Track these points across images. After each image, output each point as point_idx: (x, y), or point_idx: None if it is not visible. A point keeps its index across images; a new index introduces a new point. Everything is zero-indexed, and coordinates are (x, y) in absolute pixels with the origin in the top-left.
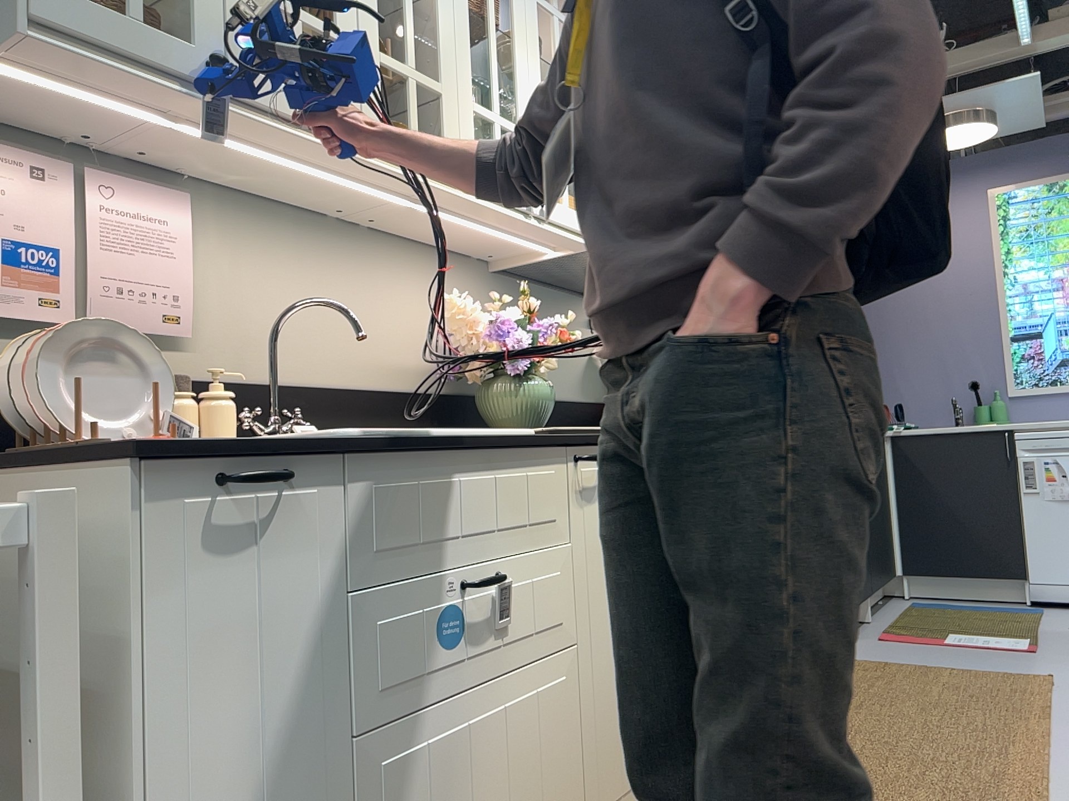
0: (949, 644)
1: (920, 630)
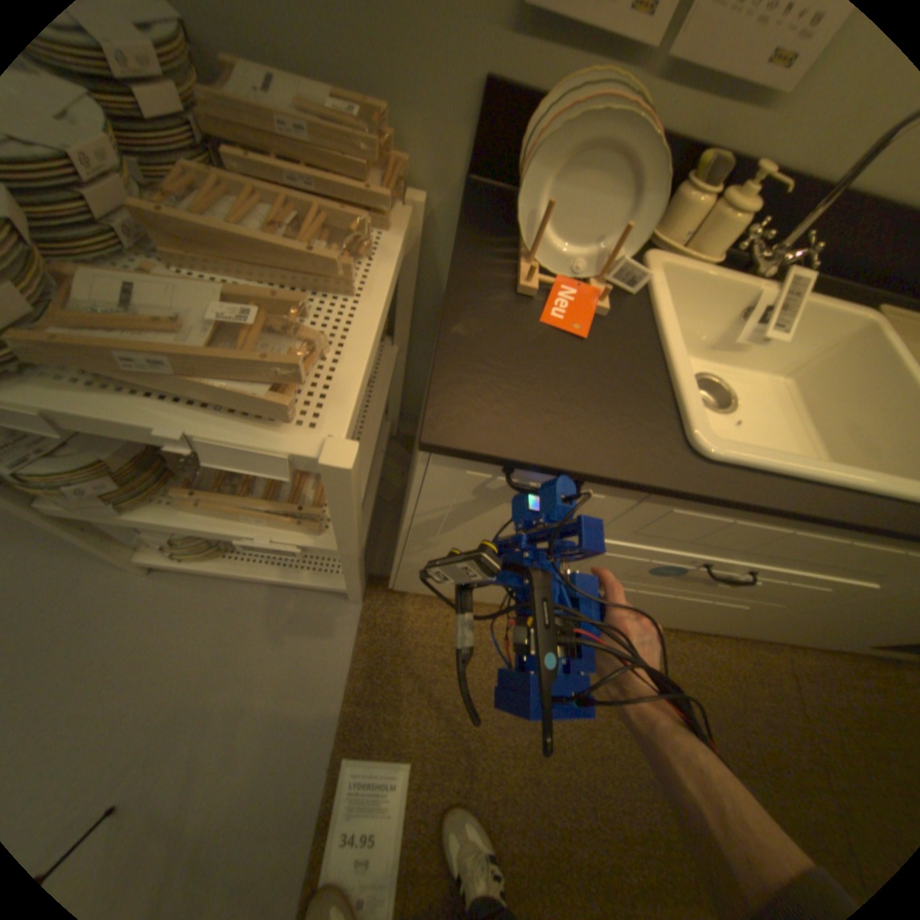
0: None
1: None
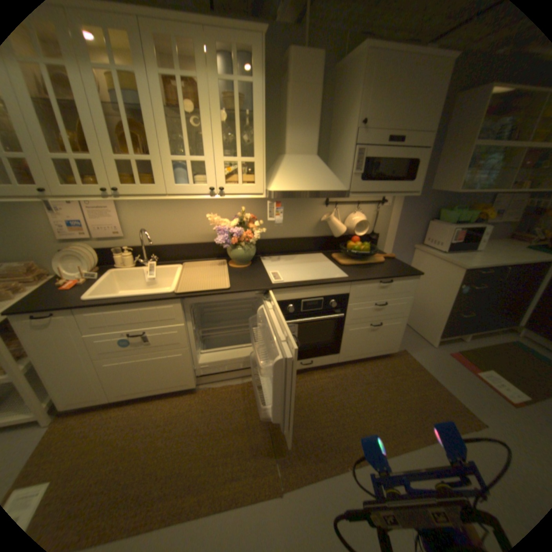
0: (477, 377)
1: (481, 362)
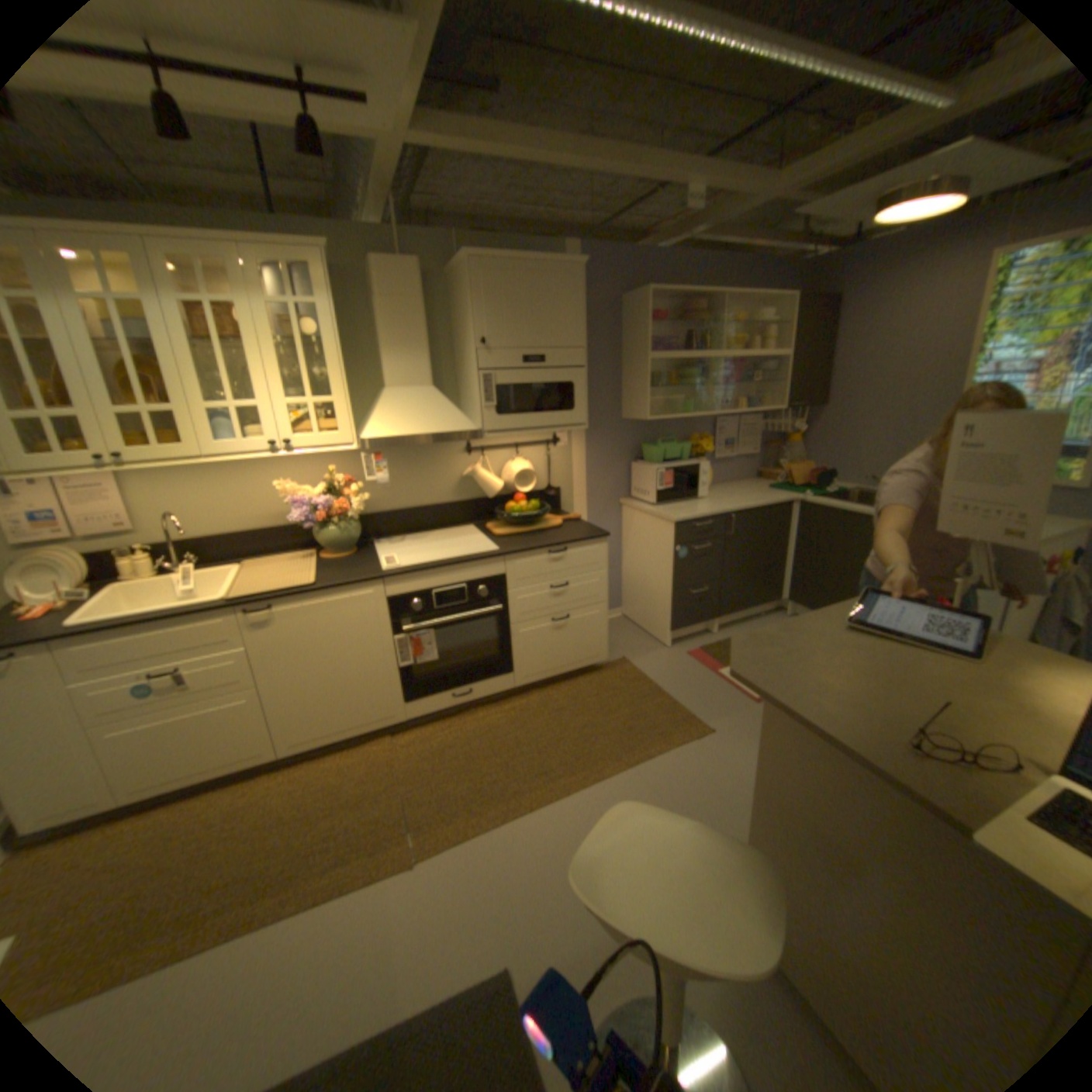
0: (717, 677)
1: (727, 657)
